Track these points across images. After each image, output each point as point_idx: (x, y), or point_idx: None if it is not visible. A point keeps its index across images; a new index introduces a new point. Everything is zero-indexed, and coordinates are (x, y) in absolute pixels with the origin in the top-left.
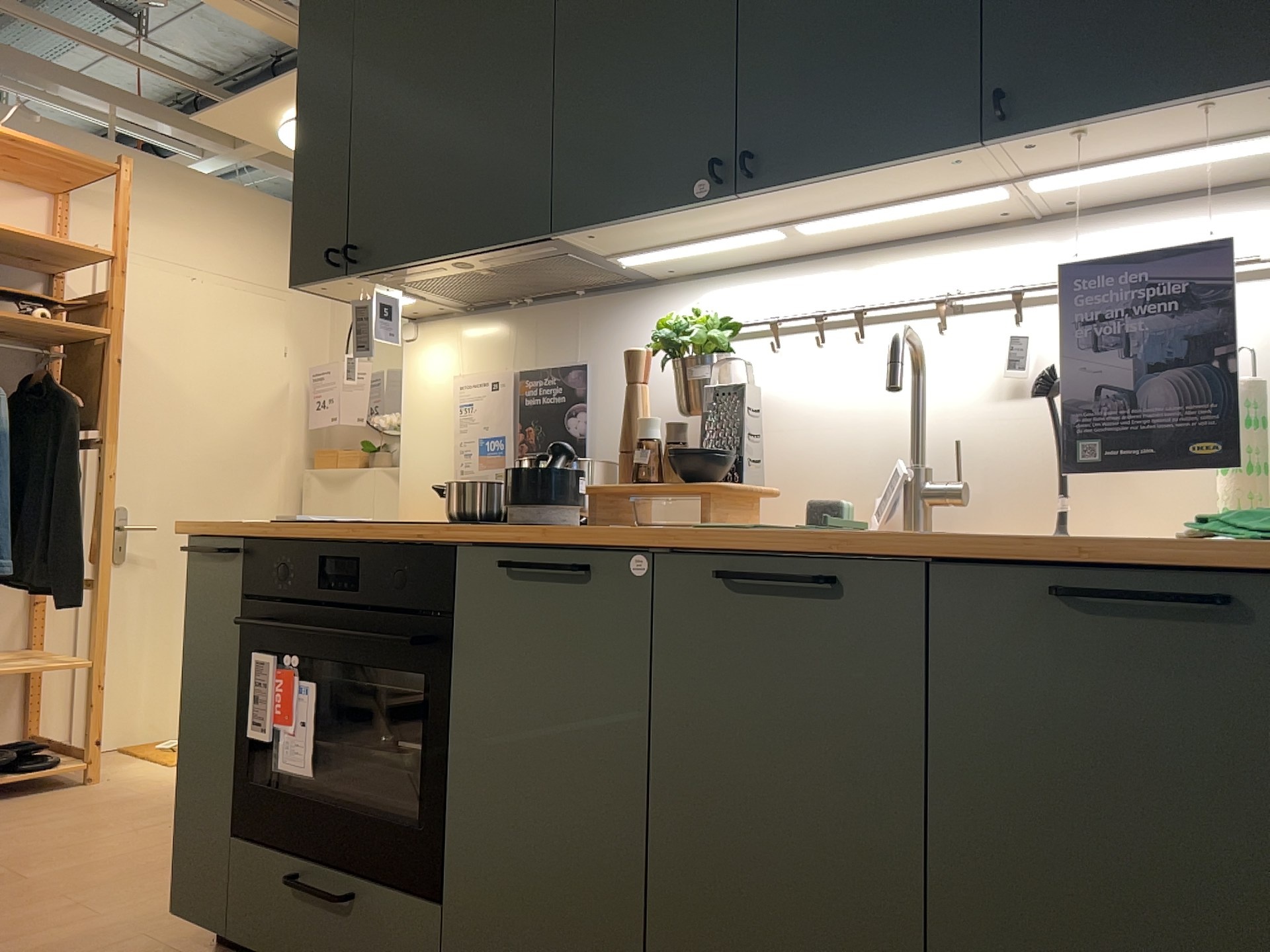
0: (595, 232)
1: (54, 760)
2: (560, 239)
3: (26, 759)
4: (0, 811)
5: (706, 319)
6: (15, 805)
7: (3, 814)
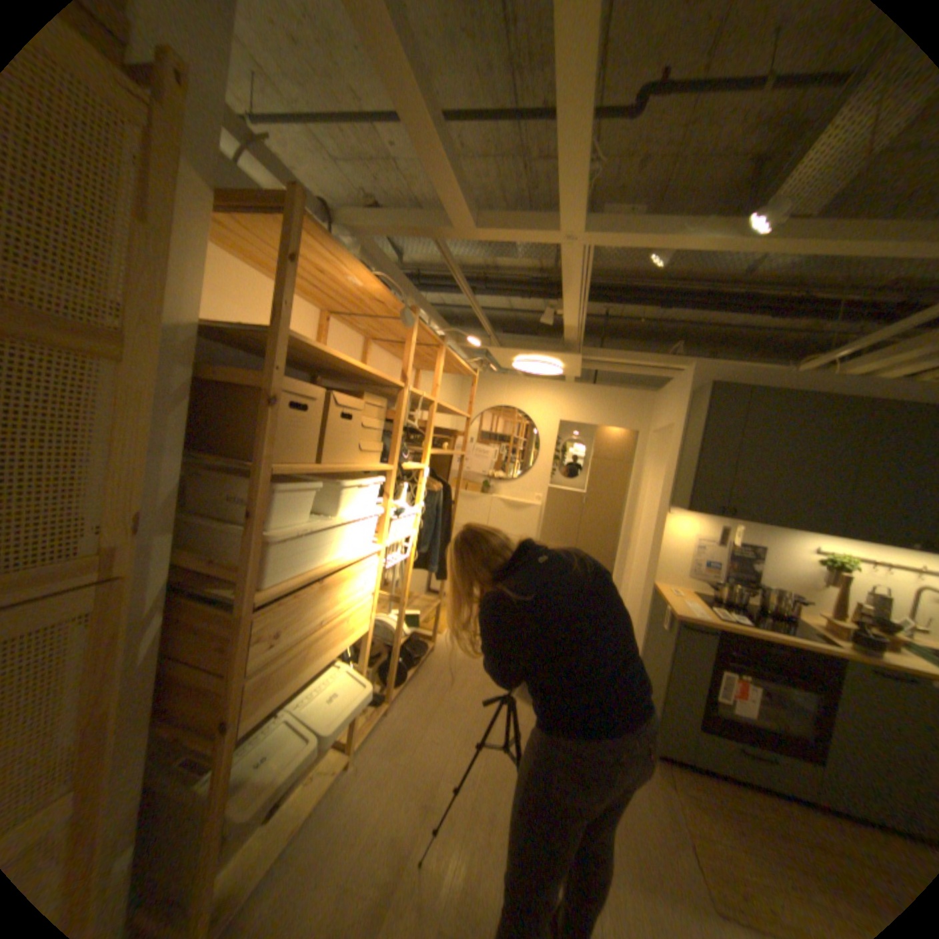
0: (853, 539)
1: (426, 646)
2: (833, 535)
3: (415, 646)
4: (434, 678)
5: (855, 562)
6: (432, 672)
7: (440, 680)
